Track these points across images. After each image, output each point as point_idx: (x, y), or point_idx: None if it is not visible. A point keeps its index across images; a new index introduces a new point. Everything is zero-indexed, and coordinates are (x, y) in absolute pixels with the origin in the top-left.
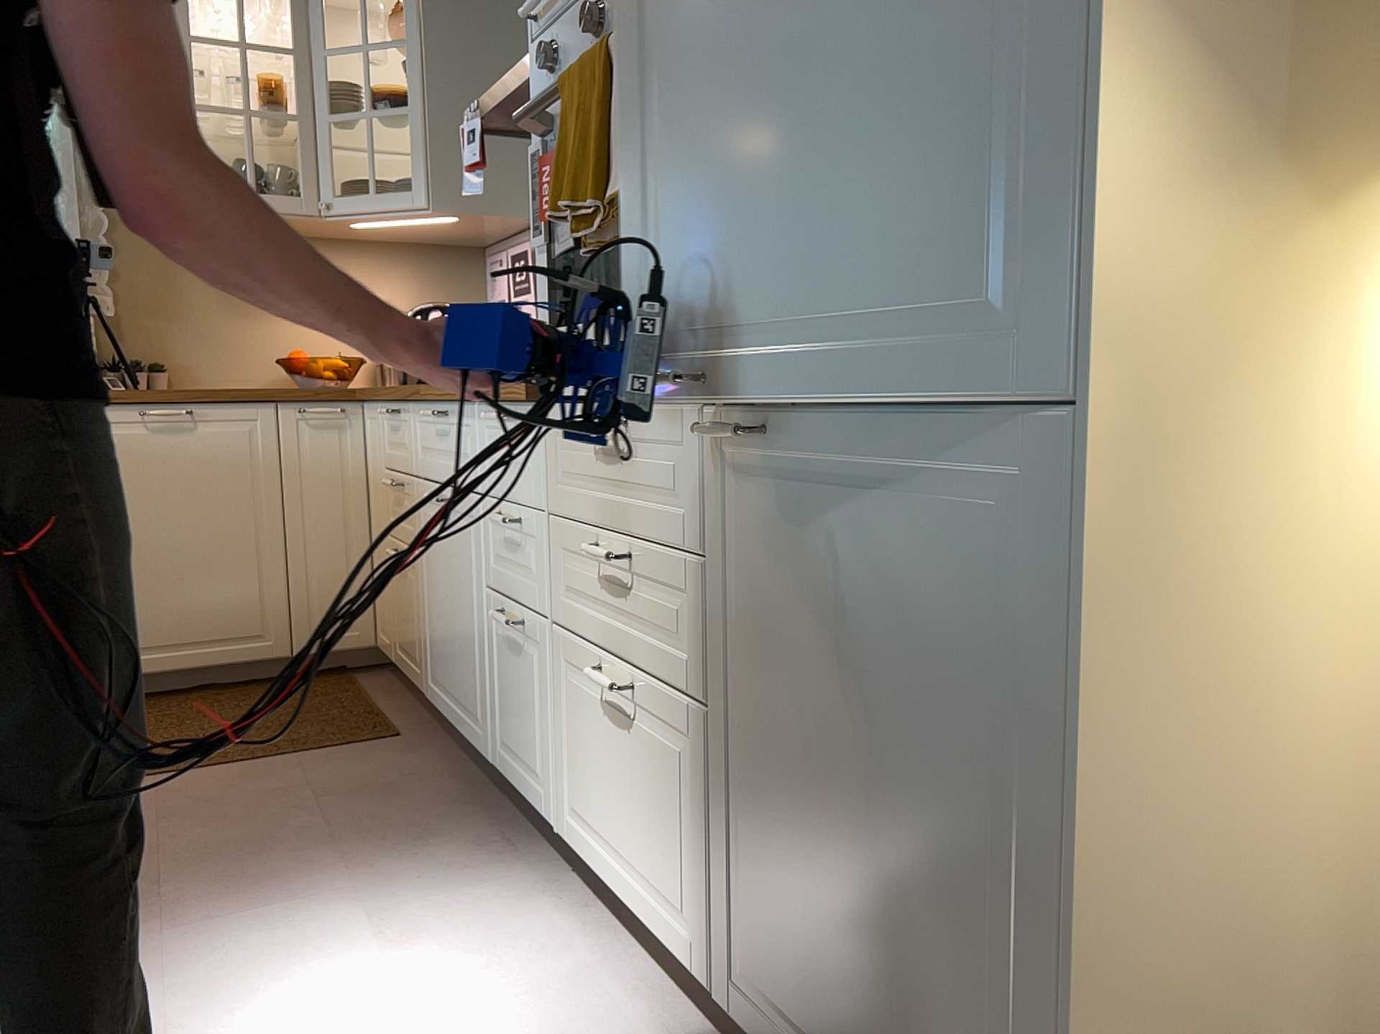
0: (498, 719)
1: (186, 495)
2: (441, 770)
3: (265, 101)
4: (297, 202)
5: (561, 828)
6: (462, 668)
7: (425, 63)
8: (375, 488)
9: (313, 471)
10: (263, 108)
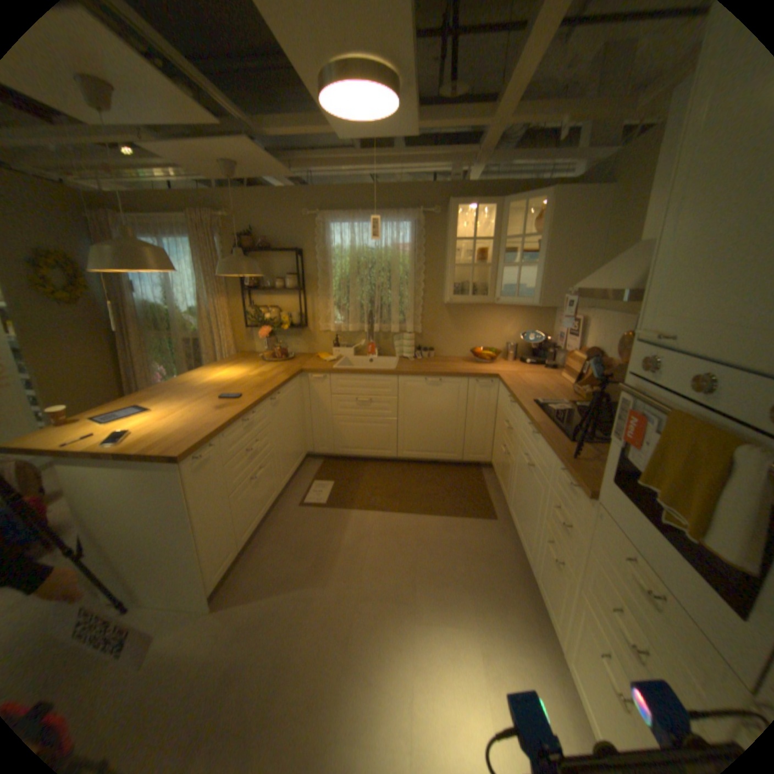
0: (541, 569)
1: (435, 406)
2: (512, 552)
3: (479, 256)
4: (485, 299)
5: (566, 657)
6: (527, 527)
7: (548, 244)
8: (499, 414)
9: (478, 402)
10: (478, 261)
